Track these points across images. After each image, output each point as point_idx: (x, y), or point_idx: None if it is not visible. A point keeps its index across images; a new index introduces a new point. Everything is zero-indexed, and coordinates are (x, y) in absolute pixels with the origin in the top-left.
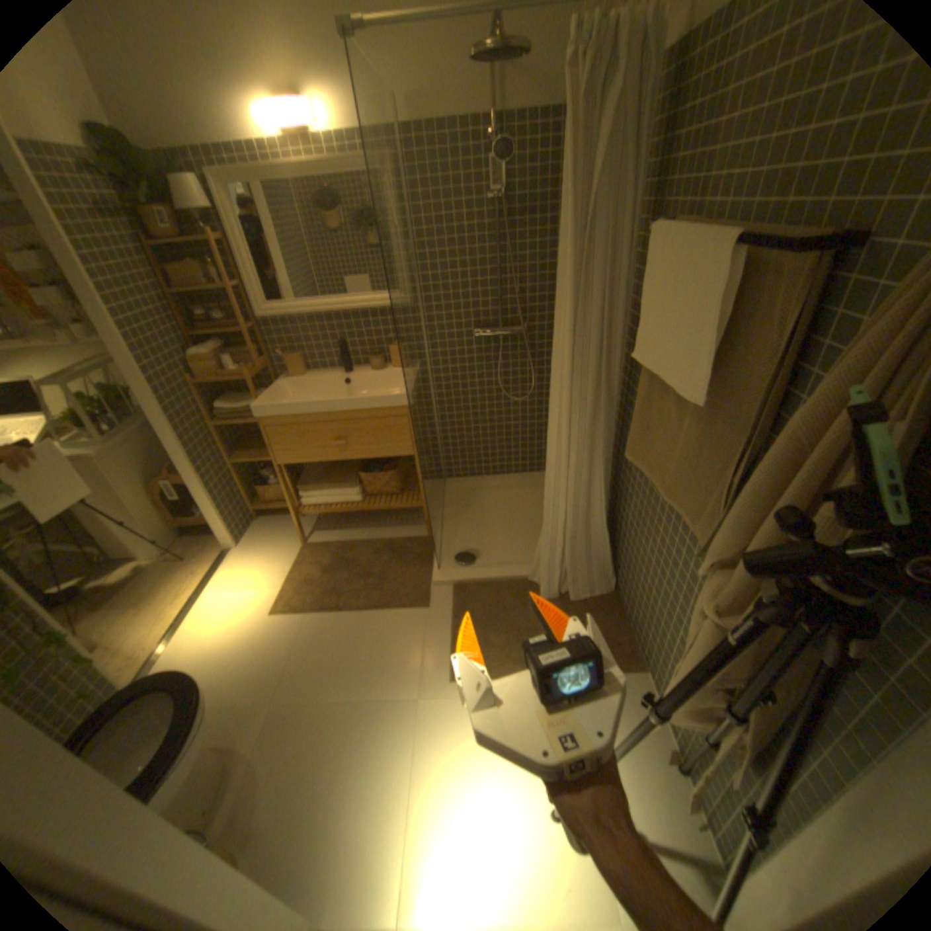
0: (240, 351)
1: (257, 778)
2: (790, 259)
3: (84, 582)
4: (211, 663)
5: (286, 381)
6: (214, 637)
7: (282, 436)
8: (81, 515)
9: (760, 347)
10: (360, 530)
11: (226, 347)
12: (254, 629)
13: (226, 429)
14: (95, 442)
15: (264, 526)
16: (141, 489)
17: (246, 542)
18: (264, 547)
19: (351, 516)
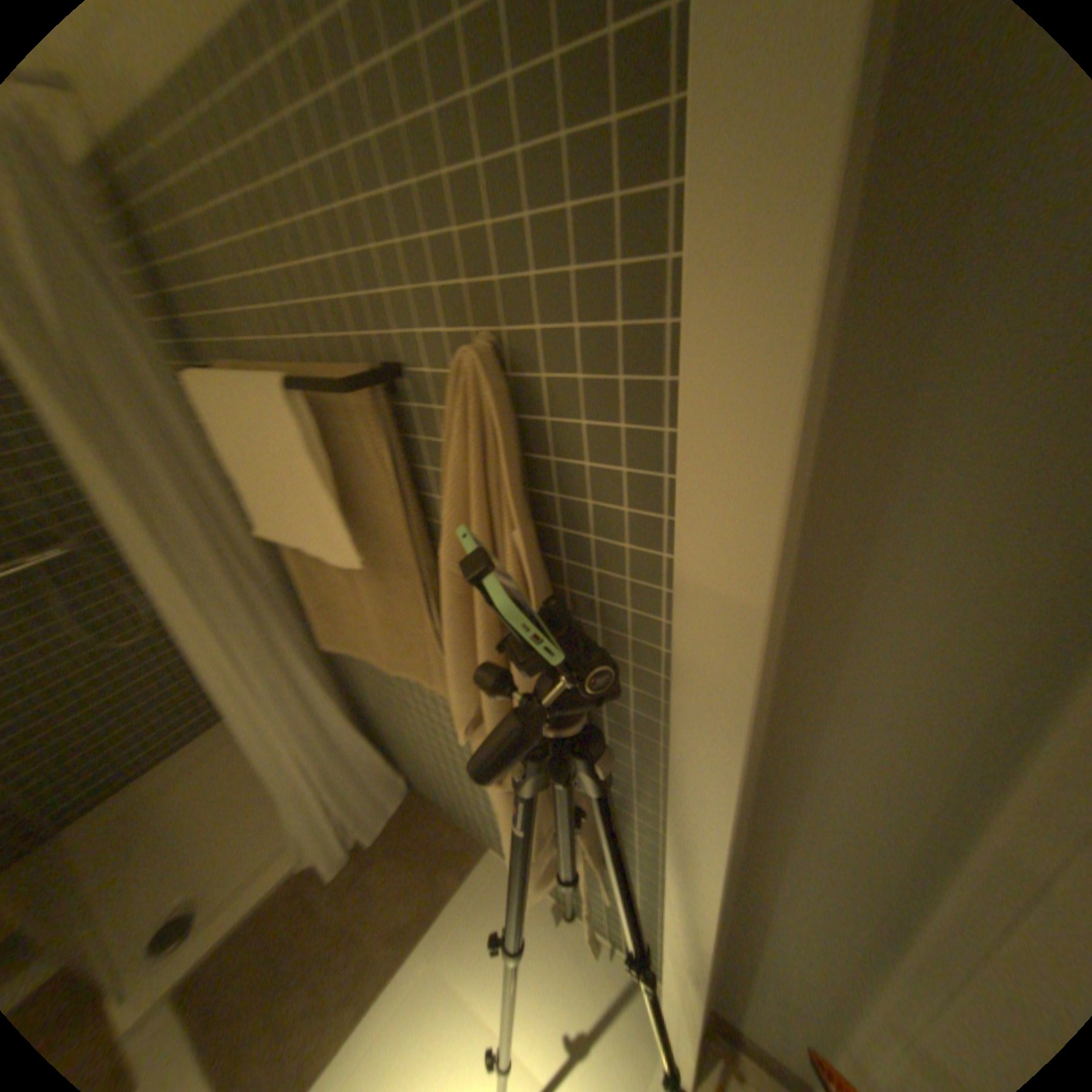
0: None
1: None
2: (347, 399)
3: None
4: None
5: None
6: None
7: None
8: None
9: (375, 491)
10: None
11: None
12: None
13: None
14: None
15: None
16: None
17: None
18: None
19: None
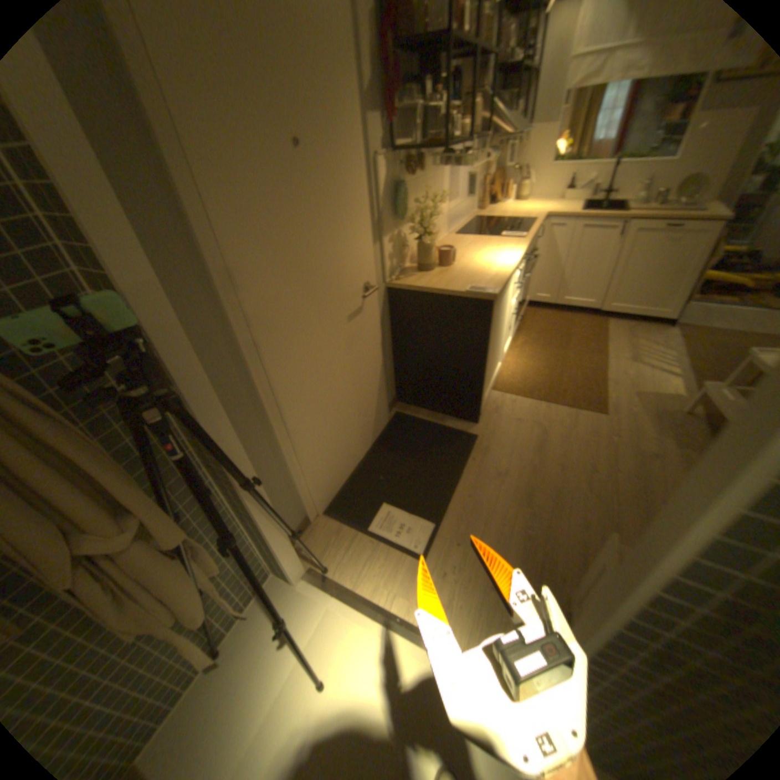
0: None
1: None
2: None
3: None
4: None
5: None
6: None
7: None
8: None
9: None
10: None
11: None
12: None
13: None
14: None
15: None
16: None
17: None
18: None
19: None
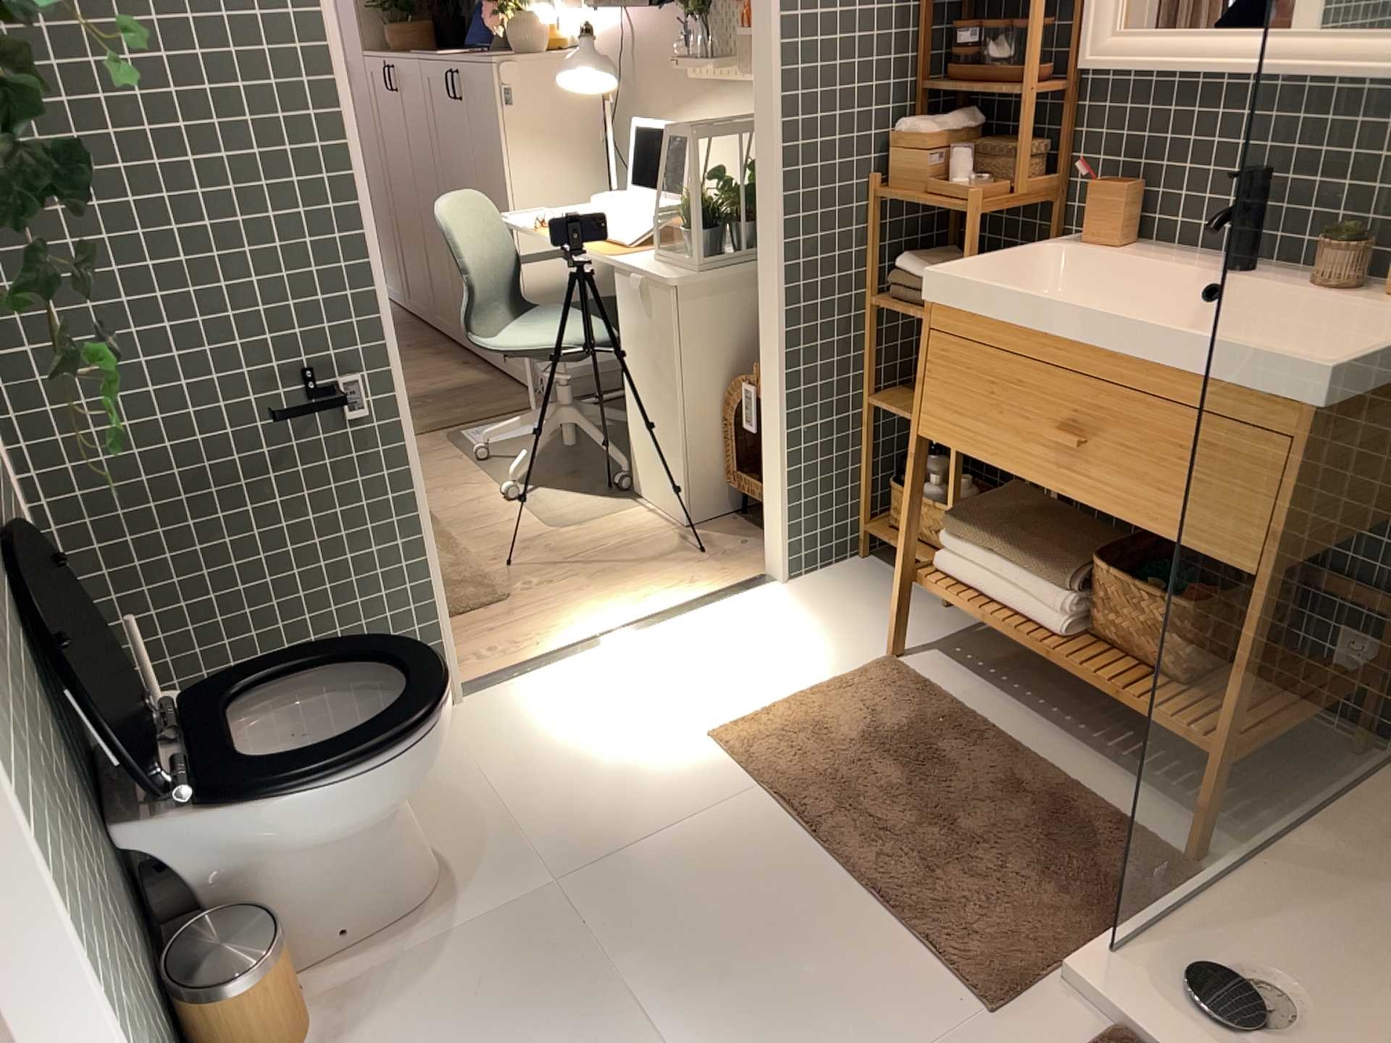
0: (1015, 154)
1: (433, 970)
2: None
3: (582, 502)
4: (570, 737)
5: (1062, 248)
6: (613, 703)
7: (969, 375)
8: (629, 386)
9: None
10: (1031, 712)
11: (993, 139)
12: (668, 738)
13: (901, 324)
14: (693, 262)
15: (865, 577)
16: (719, 384)
17: (809, 584)
18: (825, 613)
19: (1042, 671)
